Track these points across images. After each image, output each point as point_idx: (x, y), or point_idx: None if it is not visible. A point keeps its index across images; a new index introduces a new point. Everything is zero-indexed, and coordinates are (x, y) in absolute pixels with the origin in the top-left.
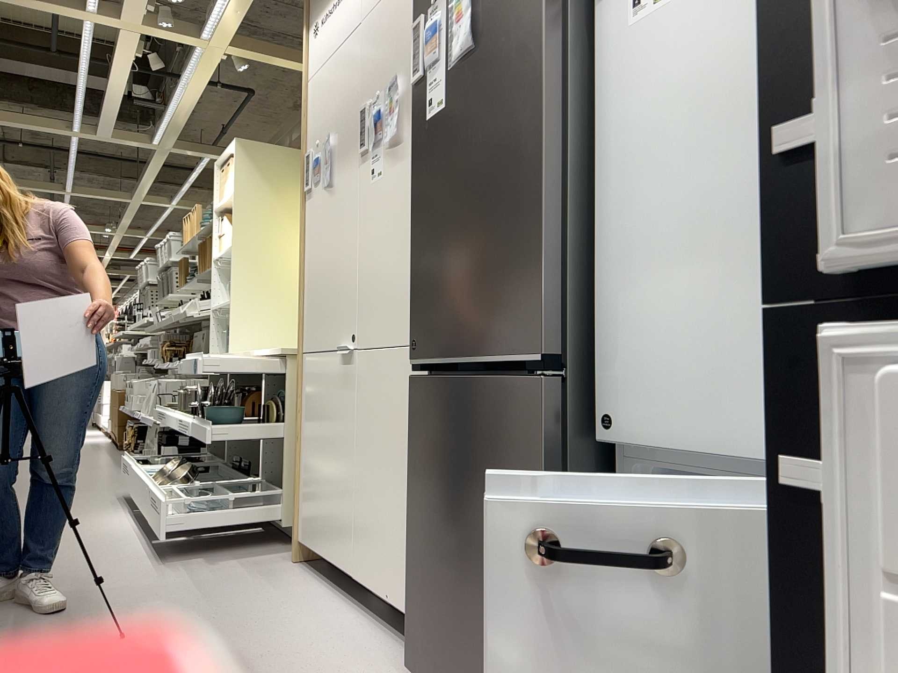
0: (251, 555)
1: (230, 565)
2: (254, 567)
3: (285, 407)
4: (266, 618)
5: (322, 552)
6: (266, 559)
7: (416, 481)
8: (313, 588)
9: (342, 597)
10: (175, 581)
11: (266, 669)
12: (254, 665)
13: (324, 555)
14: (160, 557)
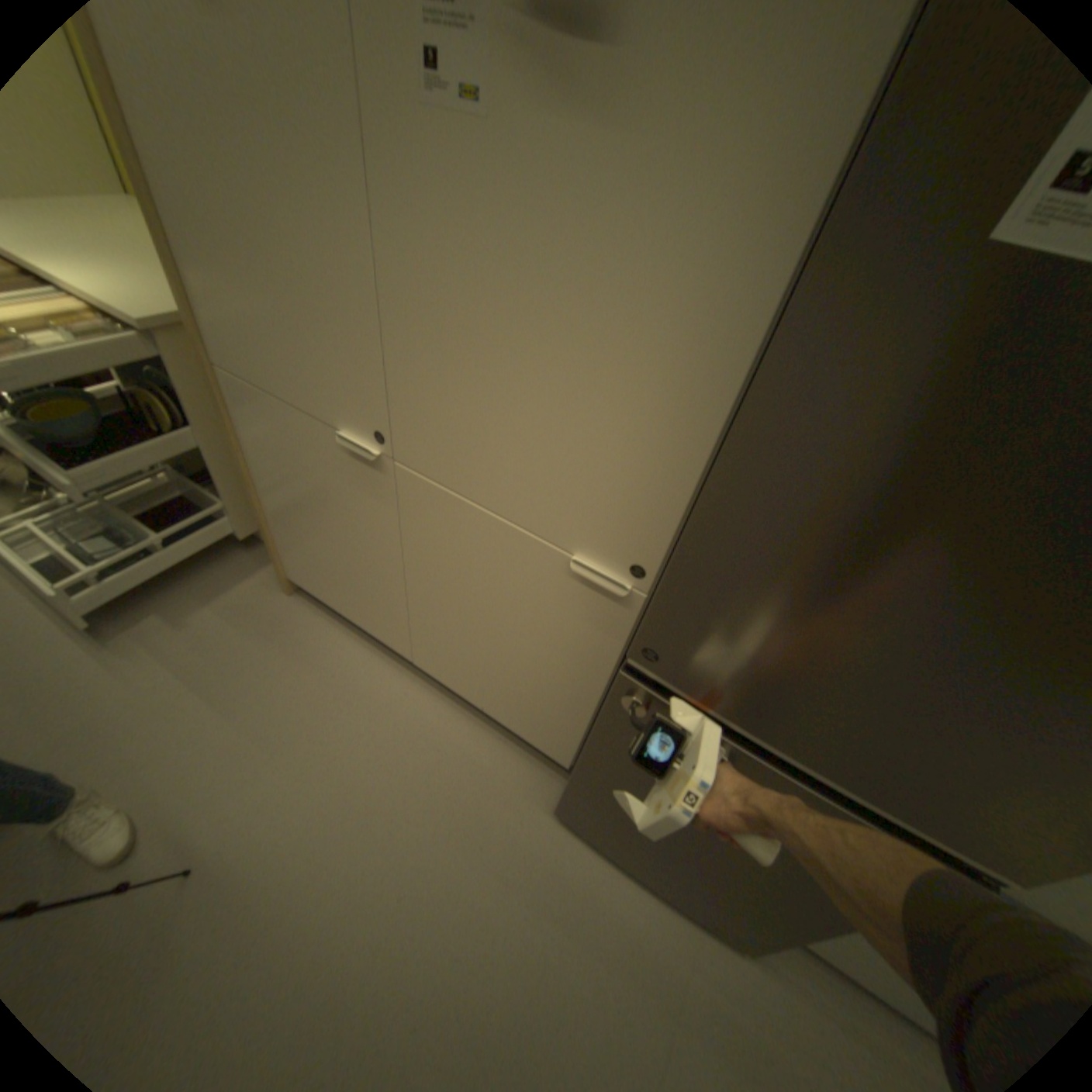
0: (220, 588)
1: (208, 623)
2: (244, 617)
3: (179, 397)
4: (339, 739)
5: (344, 613)
6: (247, 594)
7: (614, 753)
8: (349, 650)
9: (391, 658)
10: (156, 688)
11: (408, 852)
12: (390, 848)
13: (351, 617)
14: (85, 628)
